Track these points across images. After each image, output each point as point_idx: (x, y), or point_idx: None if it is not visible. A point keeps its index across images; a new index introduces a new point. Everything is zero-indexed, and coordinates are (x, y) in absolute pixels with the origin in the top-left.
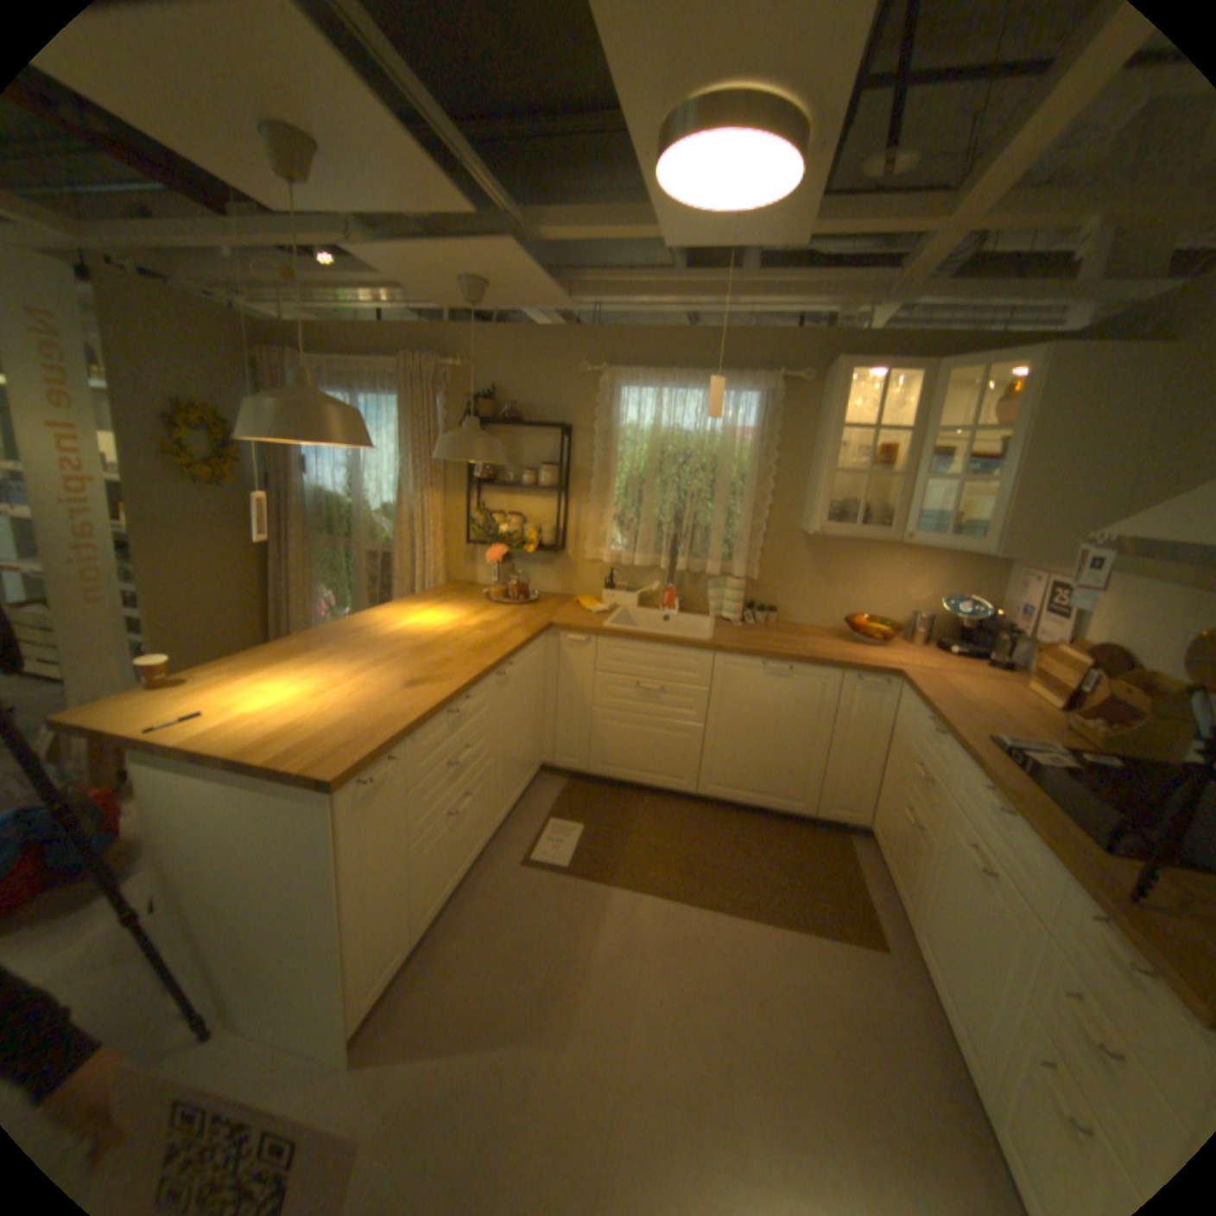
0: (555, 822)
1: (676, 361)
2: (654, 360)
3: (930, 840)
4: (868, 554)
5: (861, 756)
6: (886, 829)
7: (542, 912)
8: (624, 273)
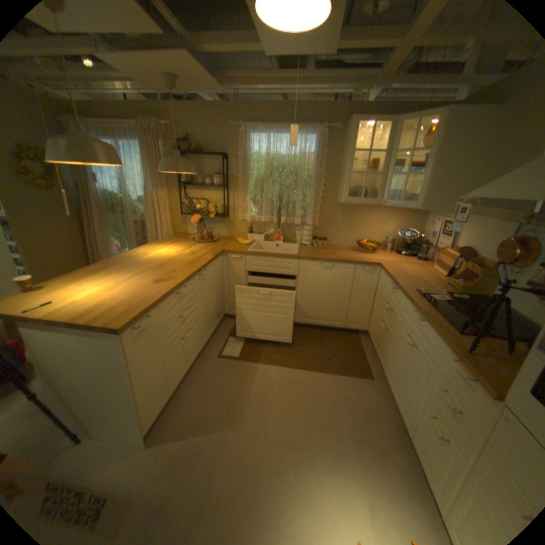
0: (232, 338)
1: (276, 119)
2: (265, 119)
3: (391, 334)
4: (366, 212)
5: (363, 301)
6: (373, 330)
7: (227, 377)
8: (247, 71)
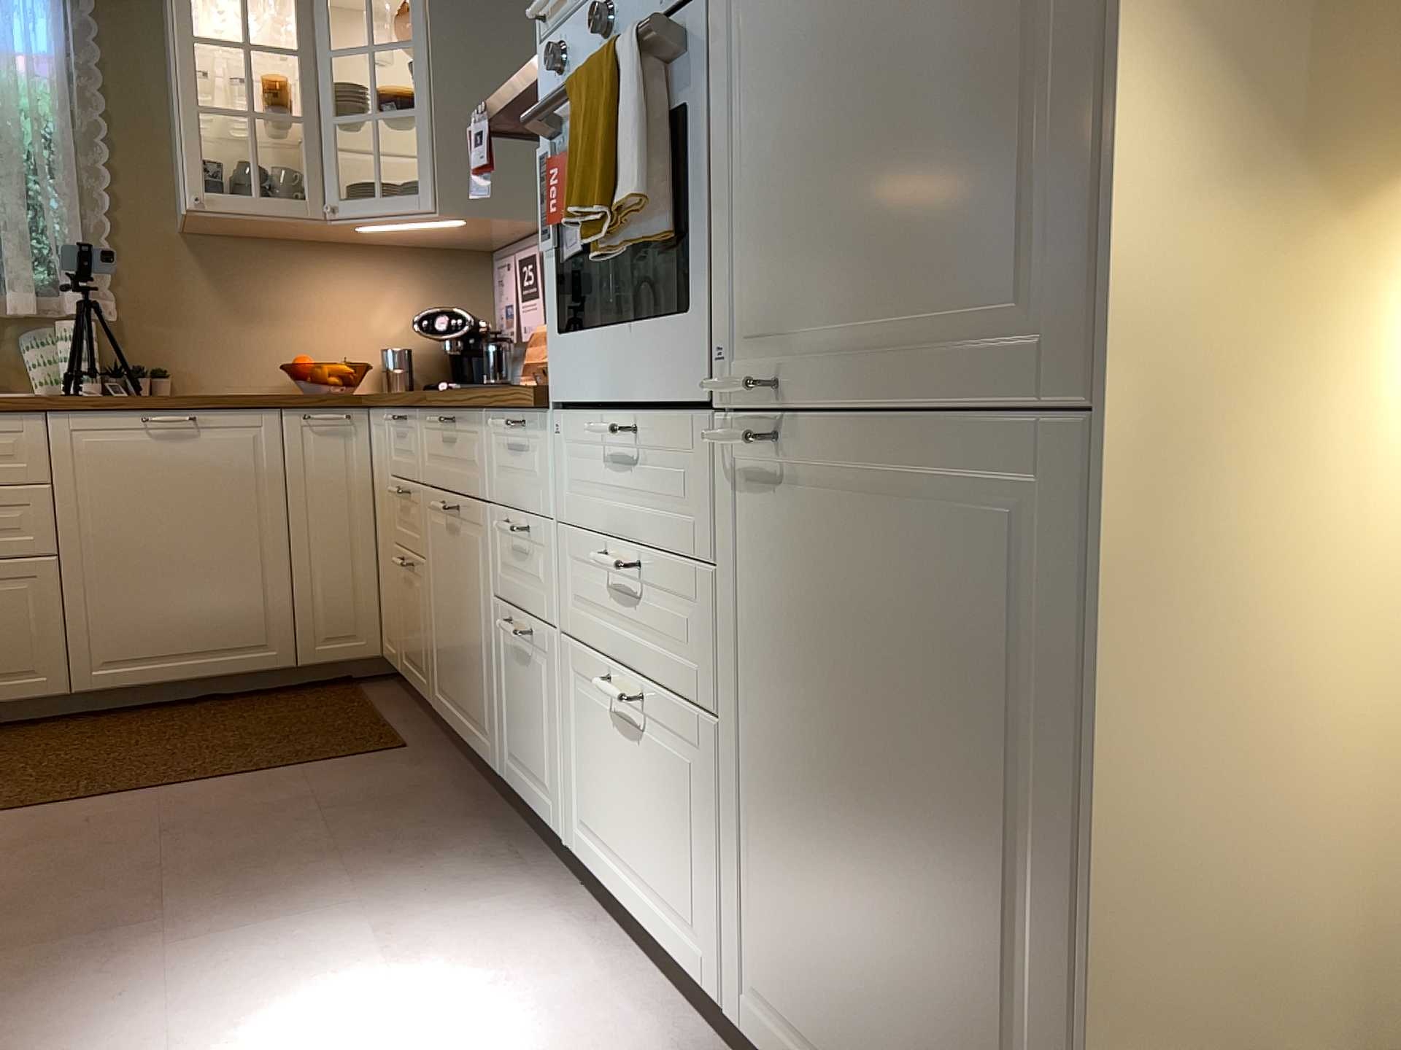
0: None
1: None
2: None
3: (419, 565)
4: (298, 269)
5: (339, 542)
6: (392, 627)
7: None
8: None
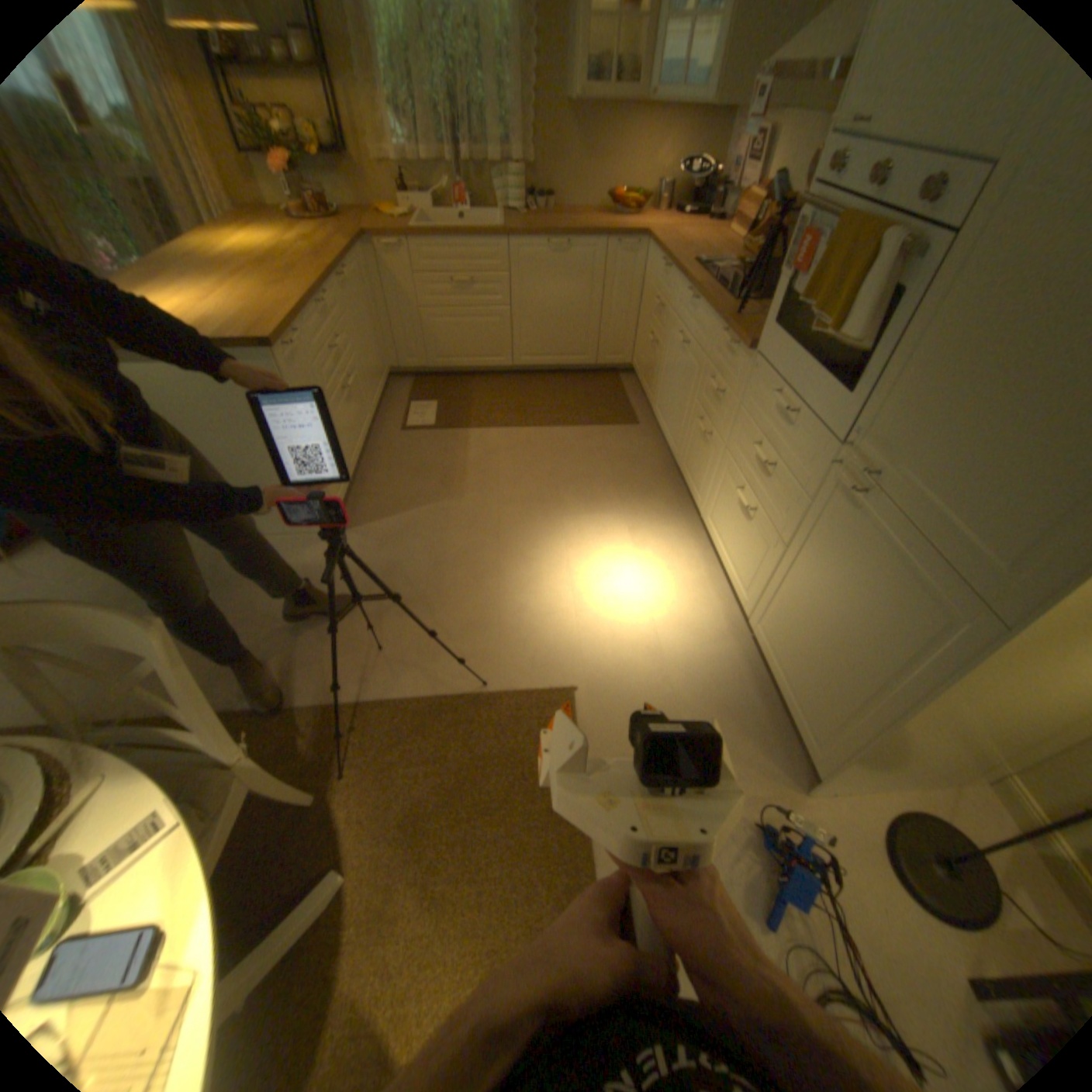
0: (414, 403)
1: None
2: None
3: (659, 347)
4: (623, 123)
5: (621, 310)
6: (638, 358)
7: (425, 449)
8: None
